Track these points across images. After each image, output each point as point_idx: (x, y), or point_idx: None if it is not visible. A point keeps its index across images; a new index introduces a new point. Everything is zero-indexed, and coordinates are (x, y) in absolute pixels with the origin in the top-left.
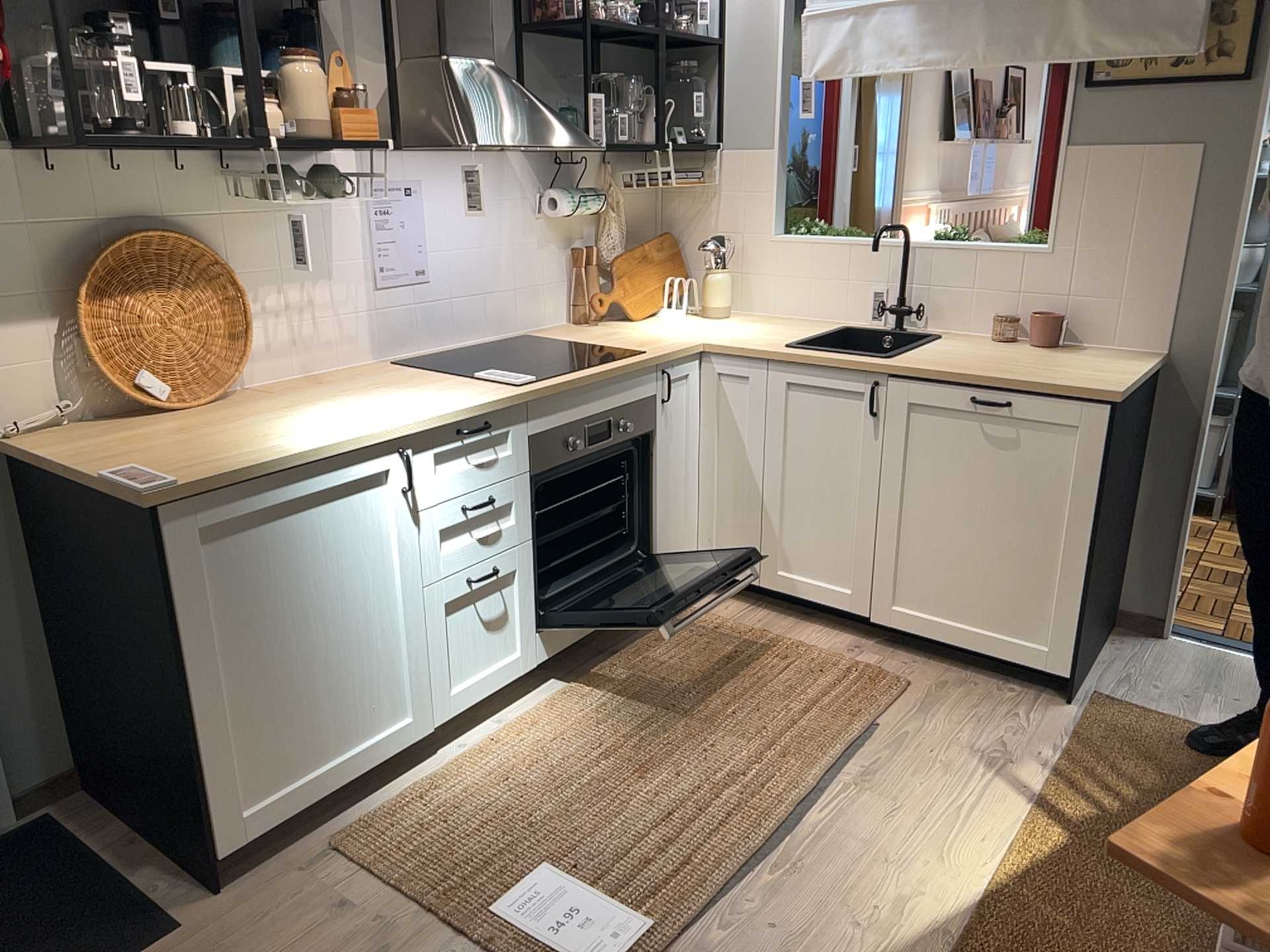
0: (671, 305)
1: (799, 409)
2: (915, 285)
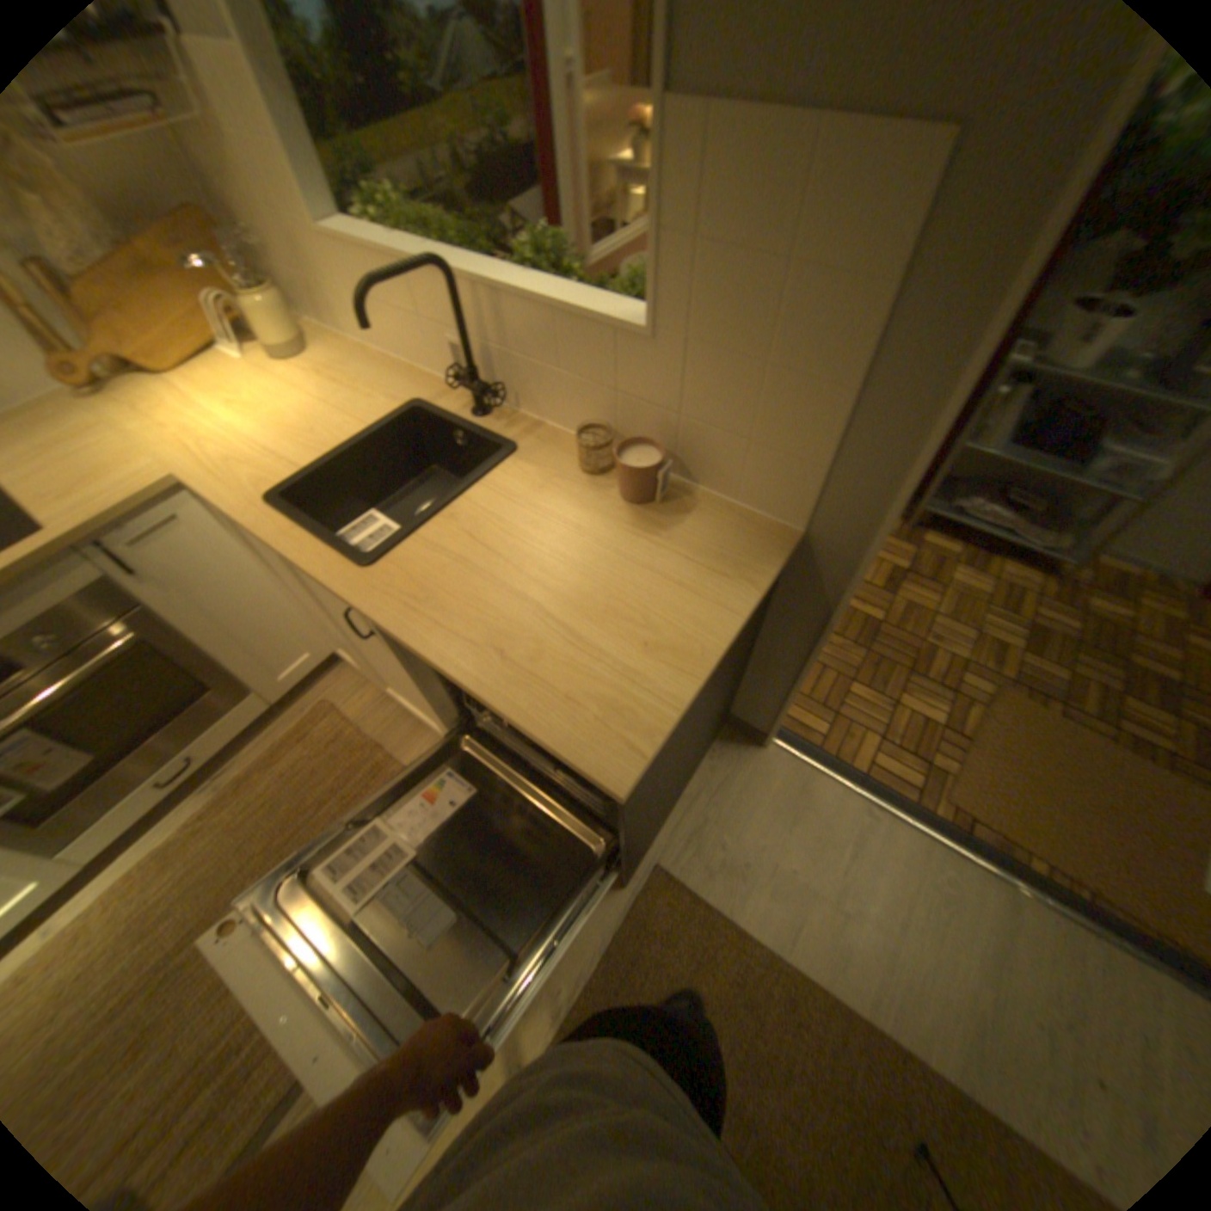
0: (237, 323)
1: (305, 583)
2: (489, 347)
